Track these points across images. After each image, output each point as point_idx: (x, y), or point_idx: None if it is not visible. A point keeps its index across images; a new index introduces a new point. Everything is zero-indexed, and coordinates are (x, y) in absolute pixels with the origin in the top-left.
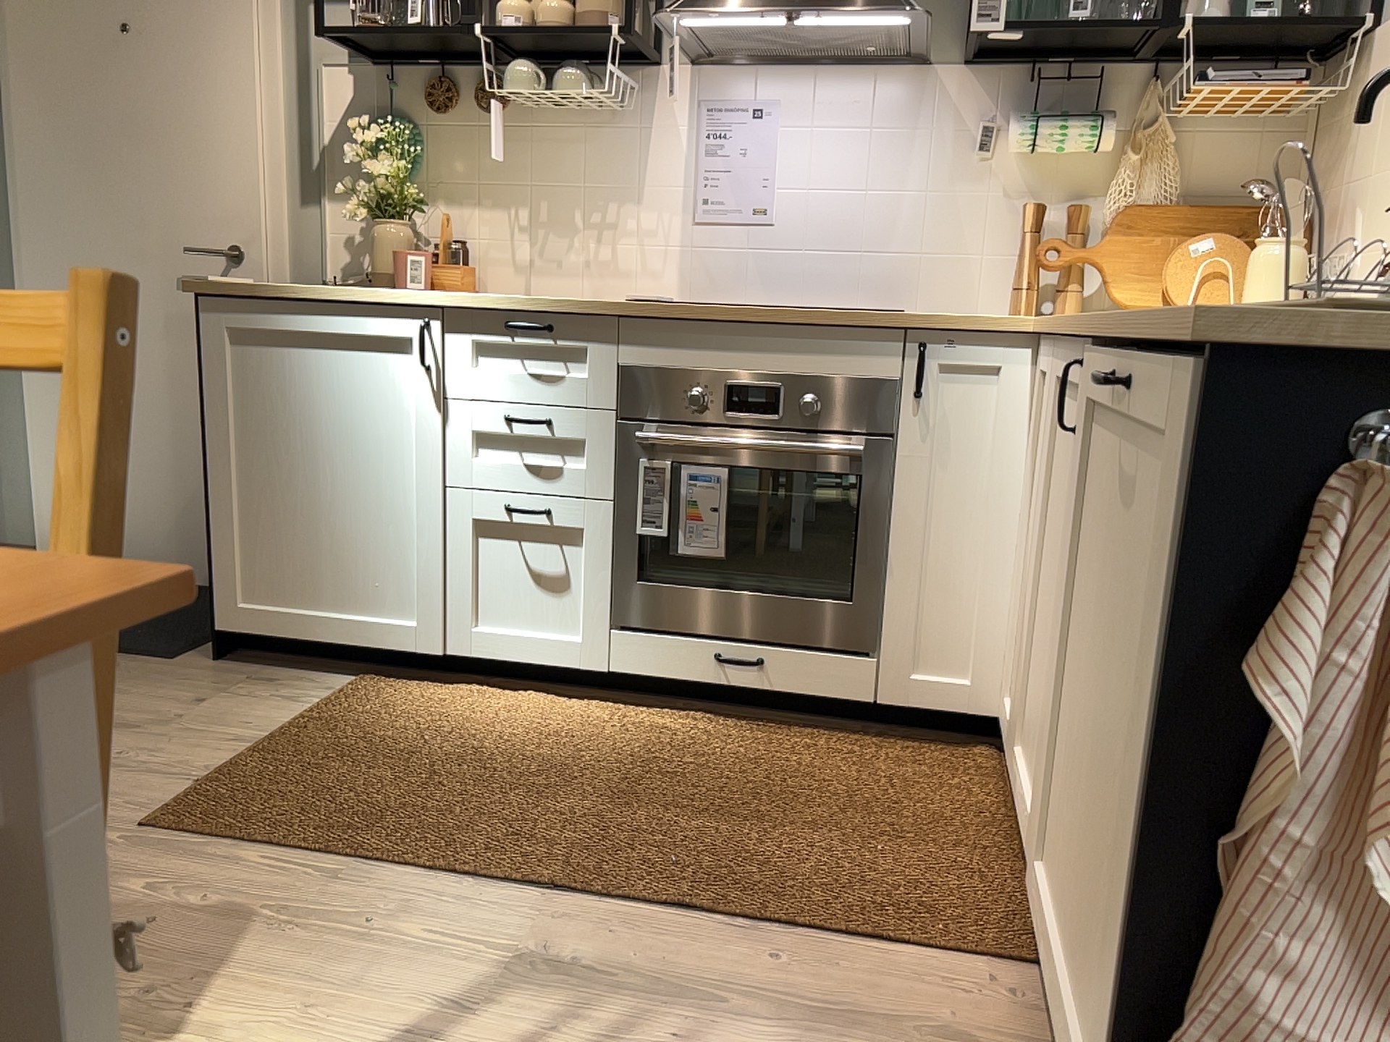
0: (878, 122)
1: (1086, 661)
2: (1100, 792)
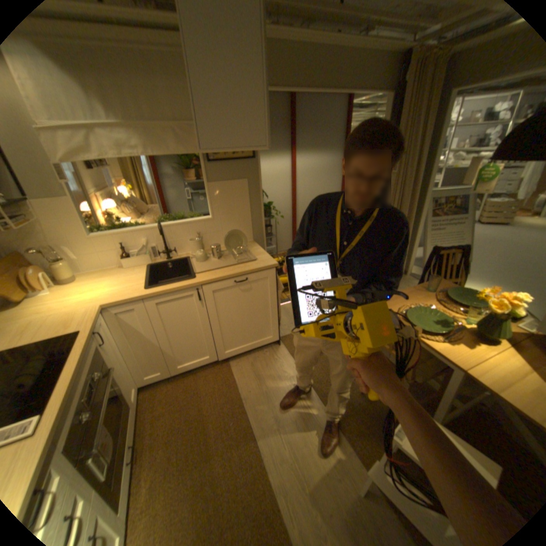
0: None
1: (224, 322)
2: (245, 325)
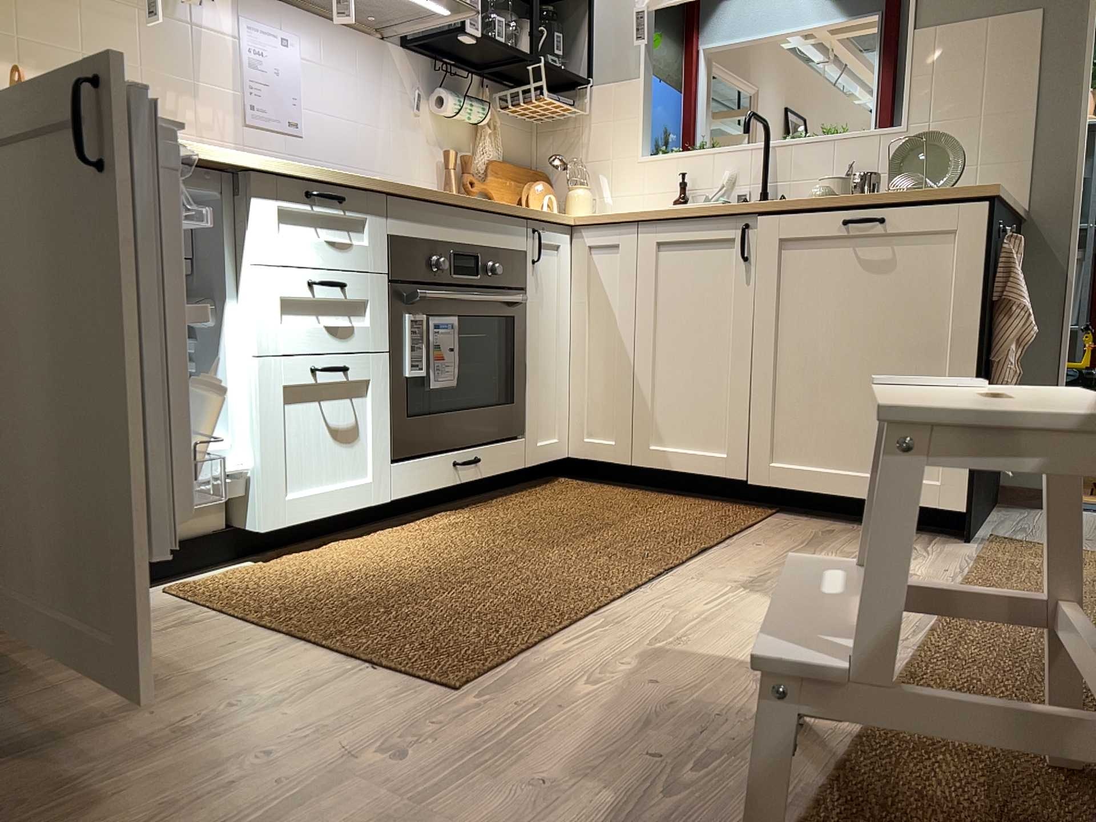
0: (363, 76)
1: (794, 351)
2: (855, 388)
